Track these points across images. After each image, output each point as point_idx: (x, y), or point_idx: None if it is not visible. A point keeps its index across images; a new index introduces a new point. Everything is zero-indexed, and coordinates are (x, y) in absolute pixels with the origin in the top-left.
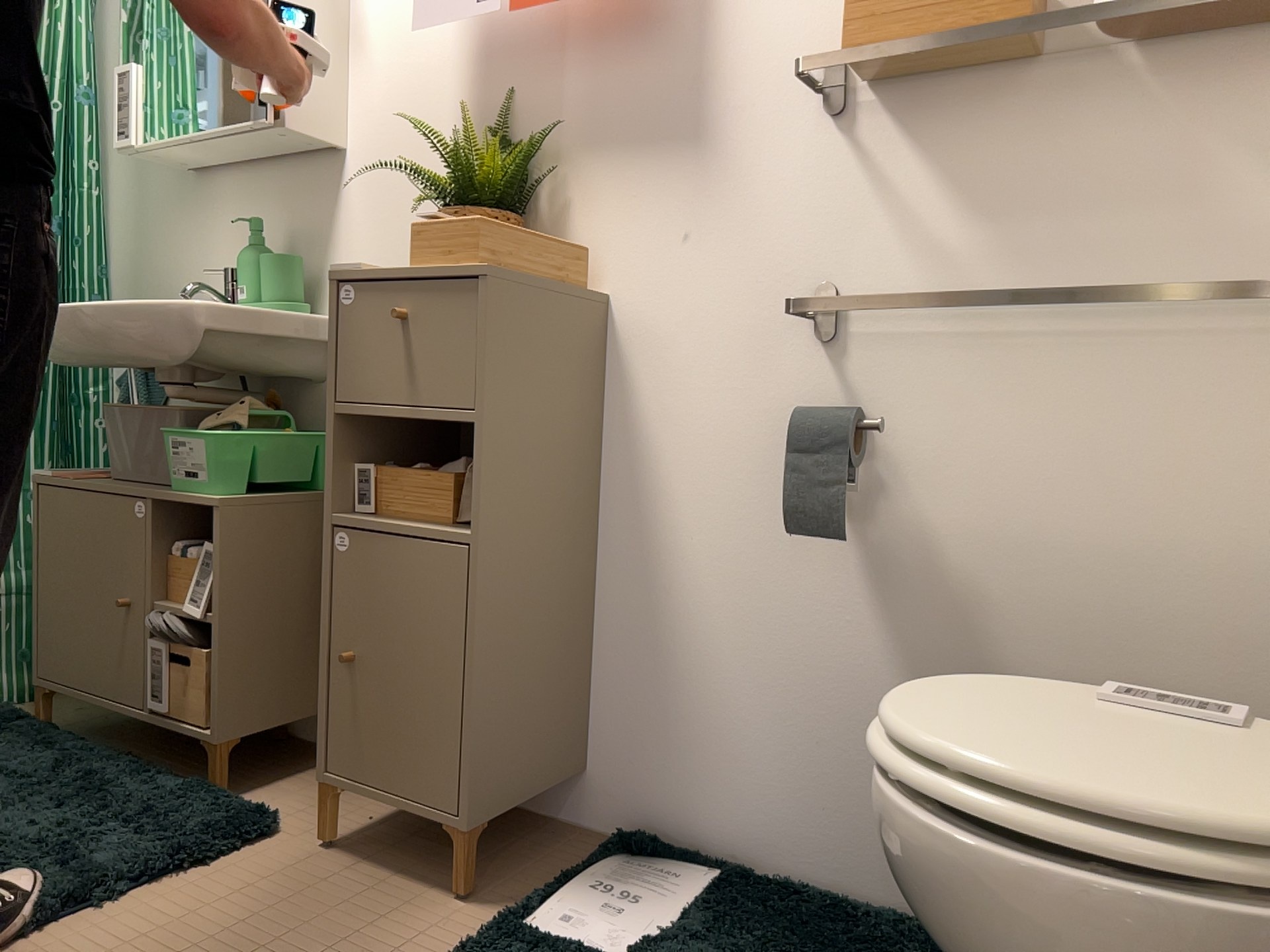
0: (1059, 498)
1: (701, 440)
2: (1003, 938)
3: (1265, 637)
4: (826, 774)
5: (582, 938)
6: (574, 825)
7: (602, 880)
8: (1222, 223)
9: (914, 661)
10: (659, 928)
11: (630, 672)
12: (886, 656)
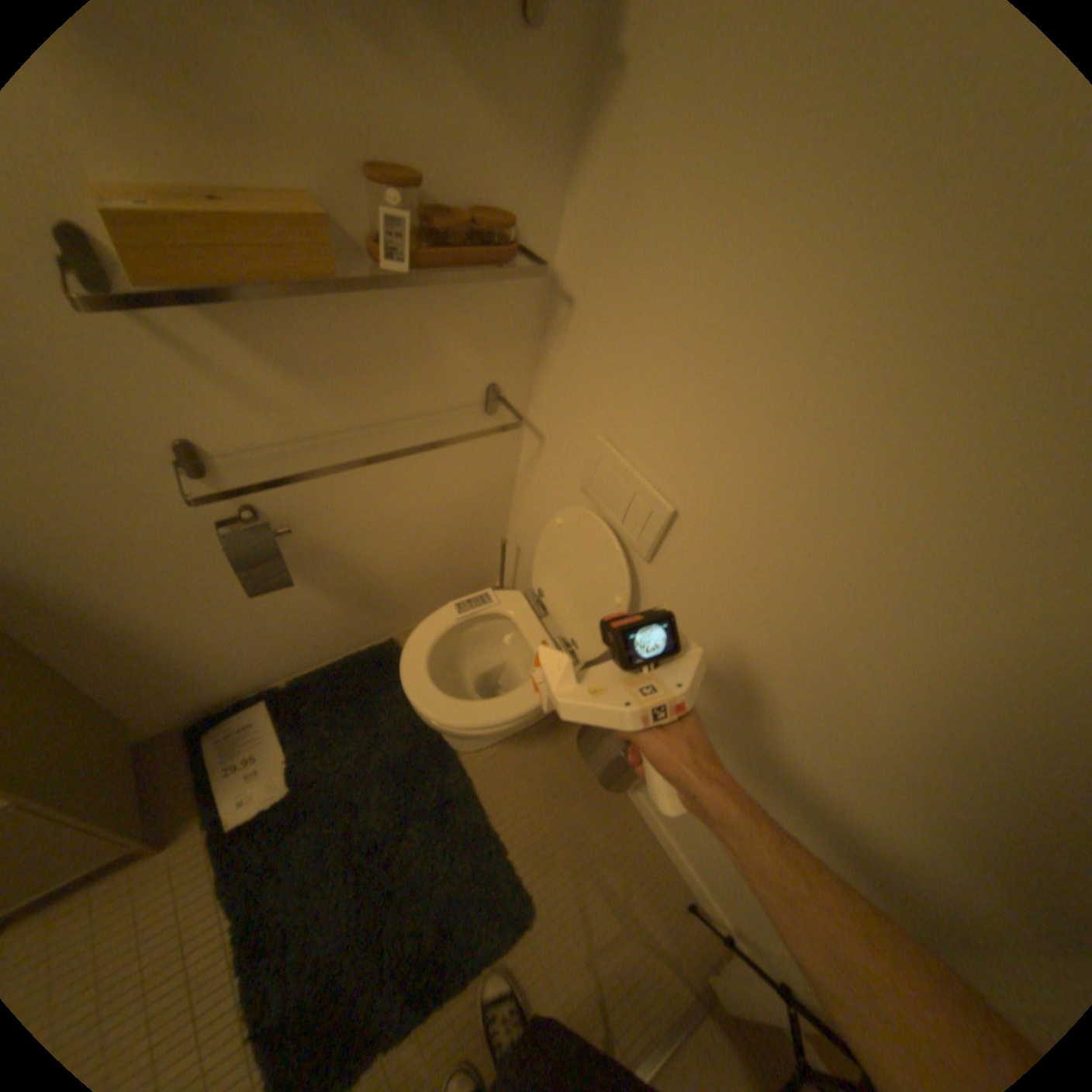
0: (381, 504)
1: (106, 563)
2: (493, 737)
3: (464, 518)
4: (294, 640)
5: (257, 804)
6: (137, 744)
7: (221, 768)
8: (442, 368)
9: (326, 587)
10: (279, 761)
11: (130, 681)
12: (310, 592)
